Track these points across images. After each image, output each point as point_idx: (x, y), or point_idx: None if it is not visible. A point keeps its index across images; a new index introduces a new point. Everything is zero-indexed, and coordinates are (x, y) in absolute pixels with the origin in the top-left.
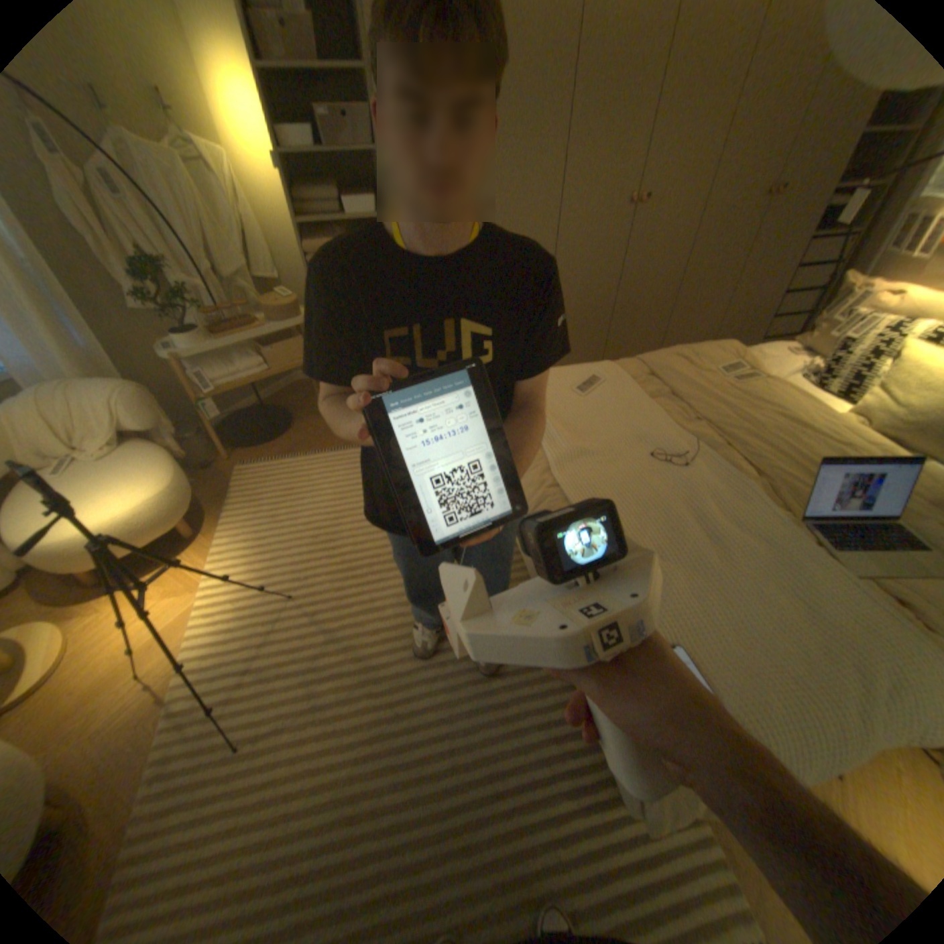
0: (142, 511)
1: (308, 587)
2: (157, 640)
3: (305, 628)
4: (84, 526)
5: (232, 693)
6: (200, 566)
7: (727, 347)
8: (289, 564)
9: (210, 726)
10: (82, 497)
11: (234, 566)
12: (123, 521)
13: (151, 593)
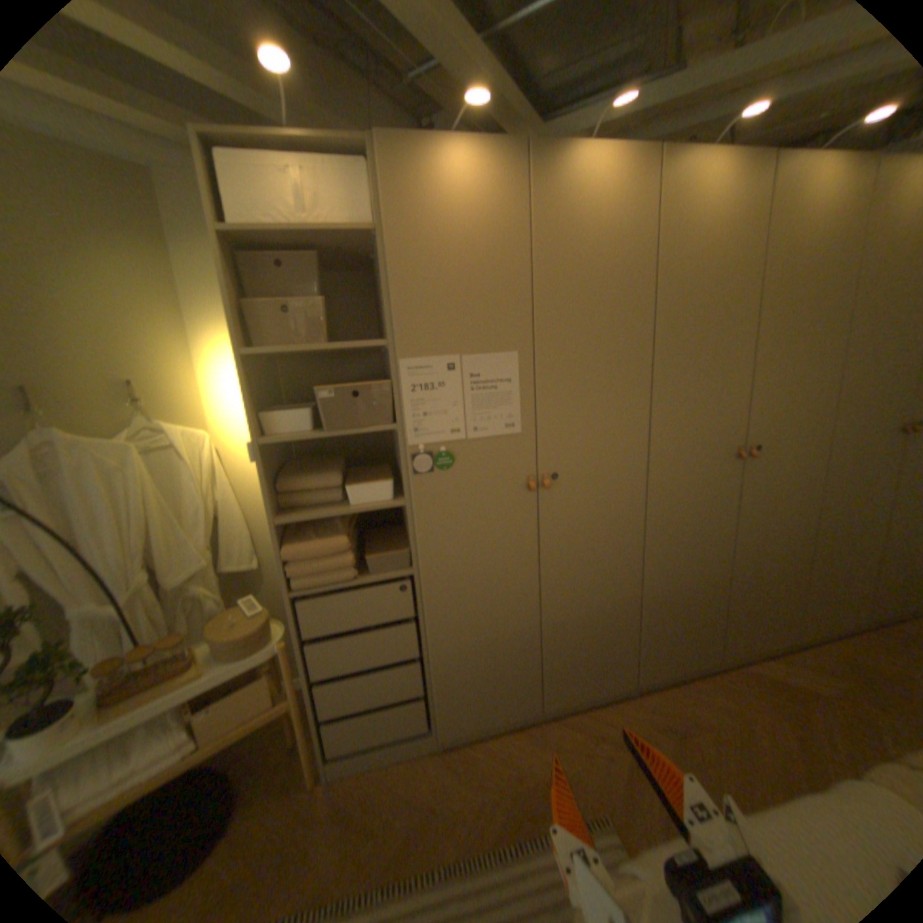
0: None
1: None
2: None
3: None
4: None
5: None
6: None
7: None
8: None
9: None
10: None
11: None
12: None
13: None
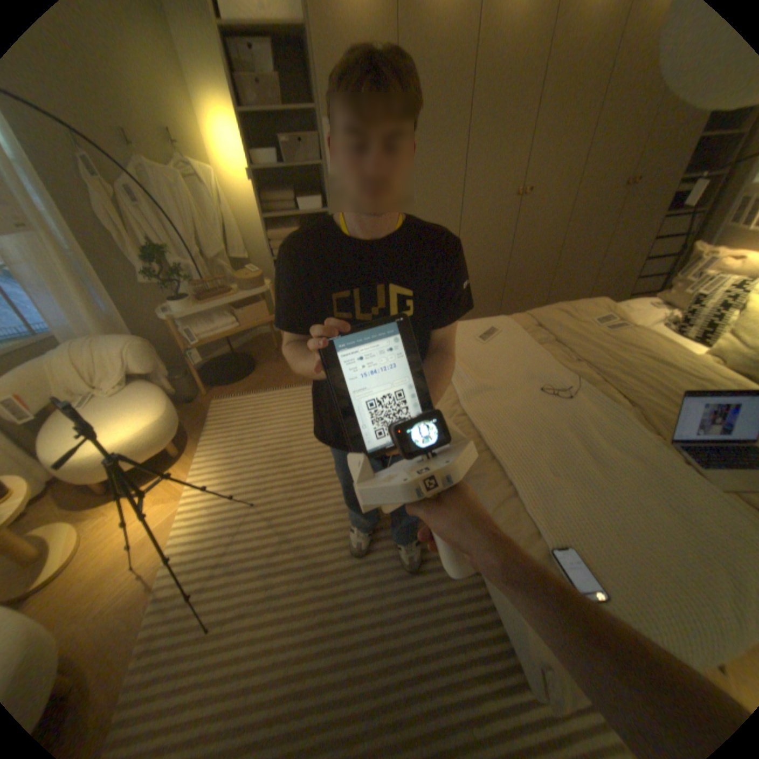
0: (141, 435)
1: (267, 497)
2: (148, 538)
3: (264, 530)
4: (99, 447)
5: (205, 583)
6: (183, 479)
7: (600, 303)
8: (251, 478)
9: (187, 611)
10: (98, 424)
11: (209, 479)
12: (127, 443)
13: (145, 500)
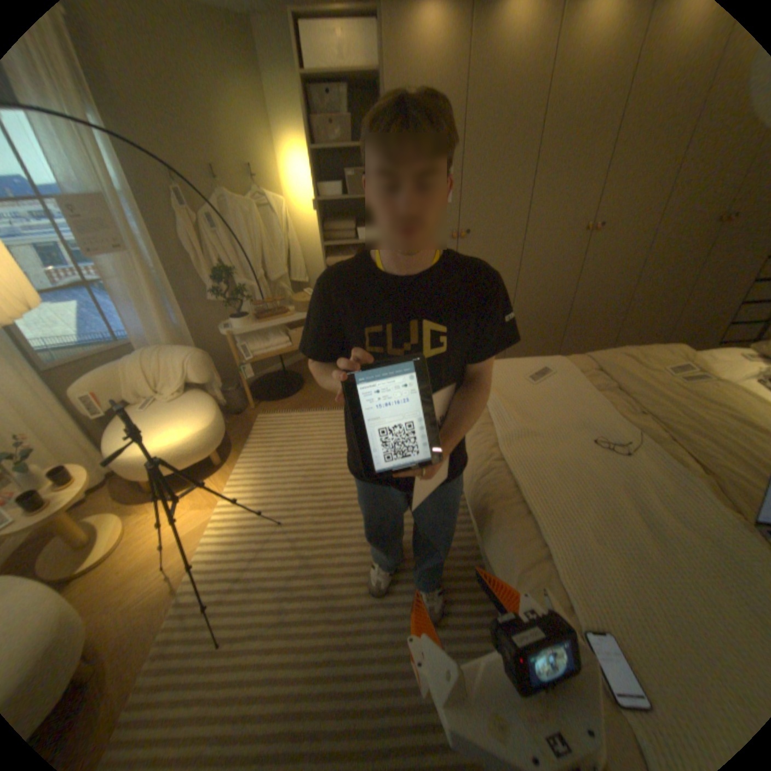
0: (189, 441)
1: (294, 517)
2: (181, 541)
3: (287, 551)
4: (151, 448)
5: (224, 596)
6: (221, 488)
7: (677, 350)
8: (283, 496)
9: (204, 621)
10: (154, 426)
11: (244, 492)
12: (176, 447)
13: (185, 504)
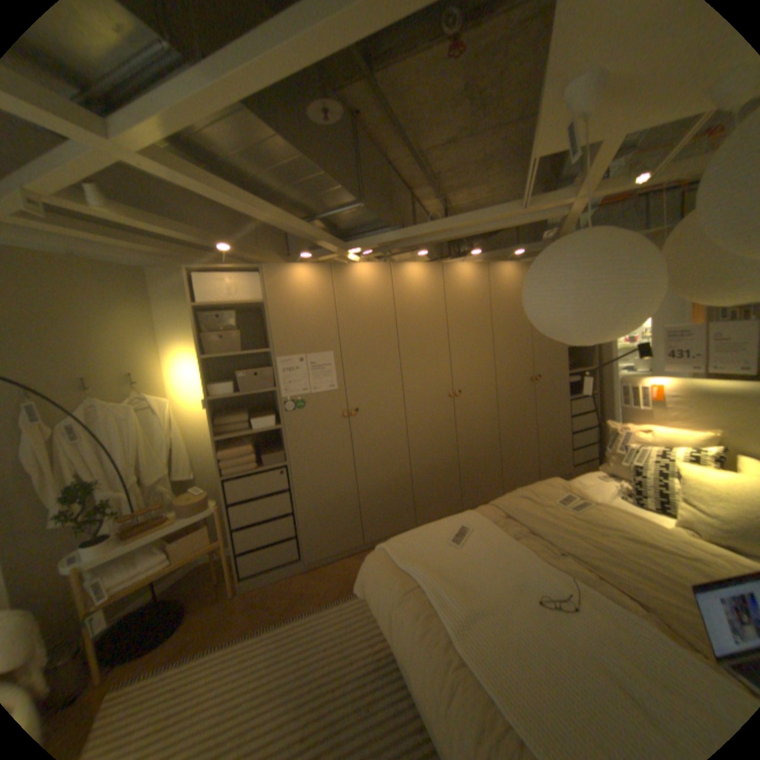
0: None
1: None
2: None
3: None
4: None
5: None
6: None
7: (555, 483)
8: None
9: None
10: None
11: None
12: None
13: None
